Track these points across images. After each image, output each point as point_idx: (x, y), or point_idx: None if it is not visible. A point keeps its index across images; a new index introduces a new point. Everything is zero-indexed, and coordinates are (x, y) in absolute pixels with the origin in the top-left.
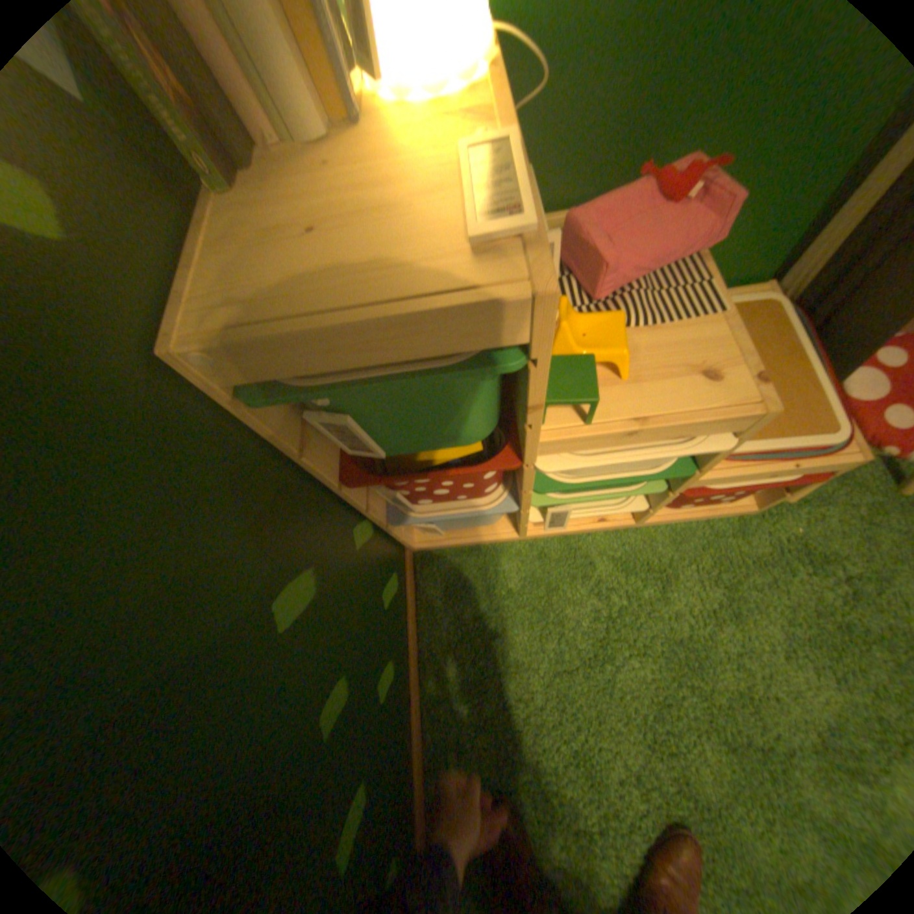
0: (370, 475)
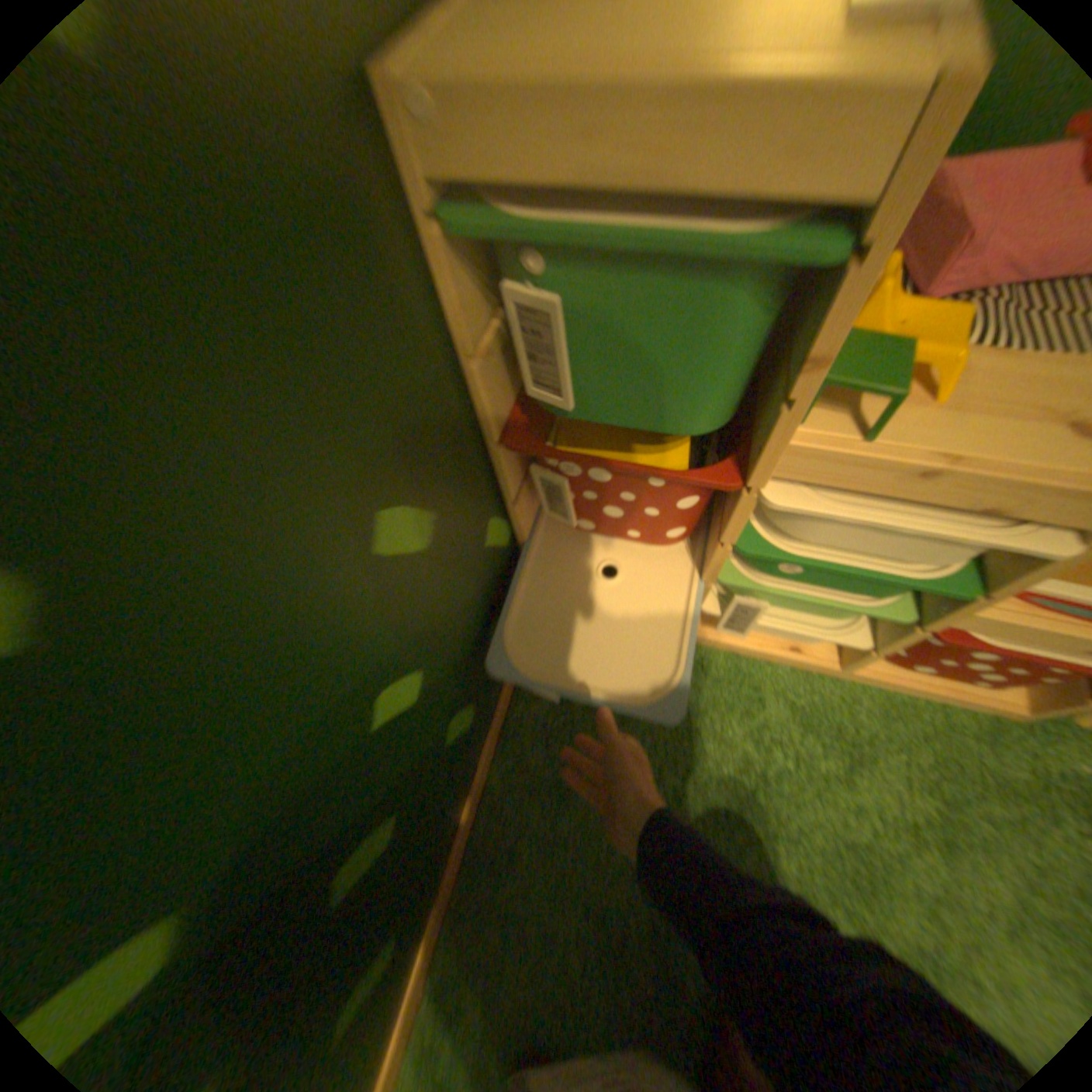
0: (545, 431)
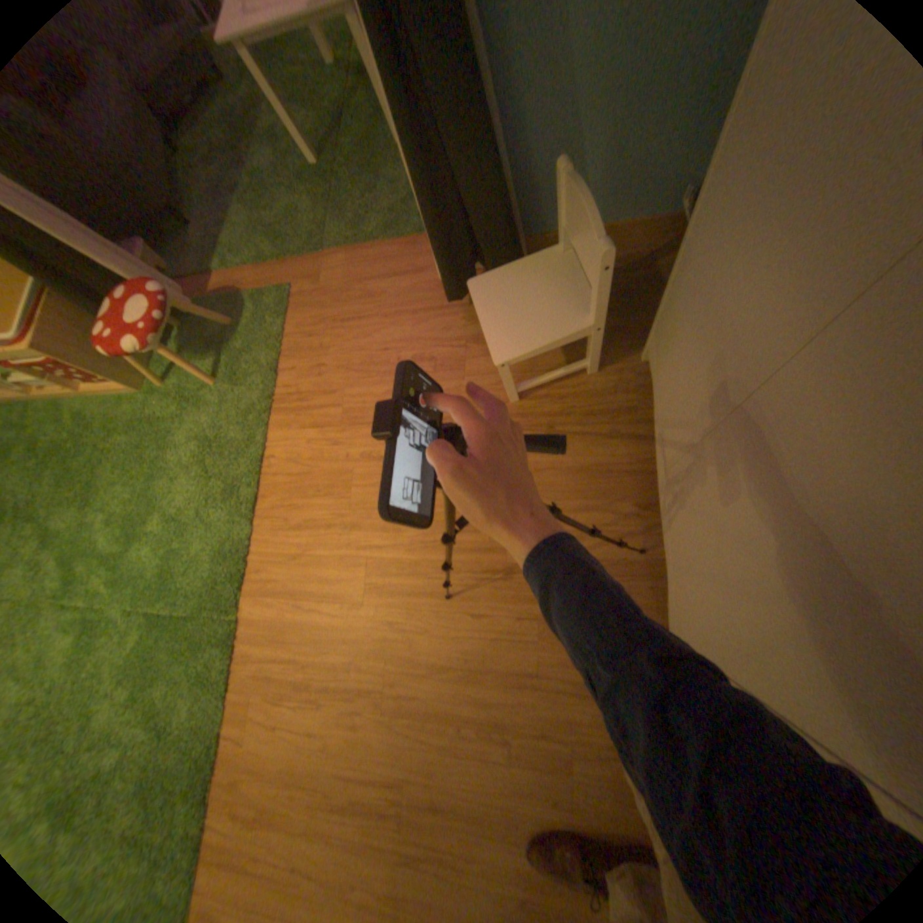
0: None
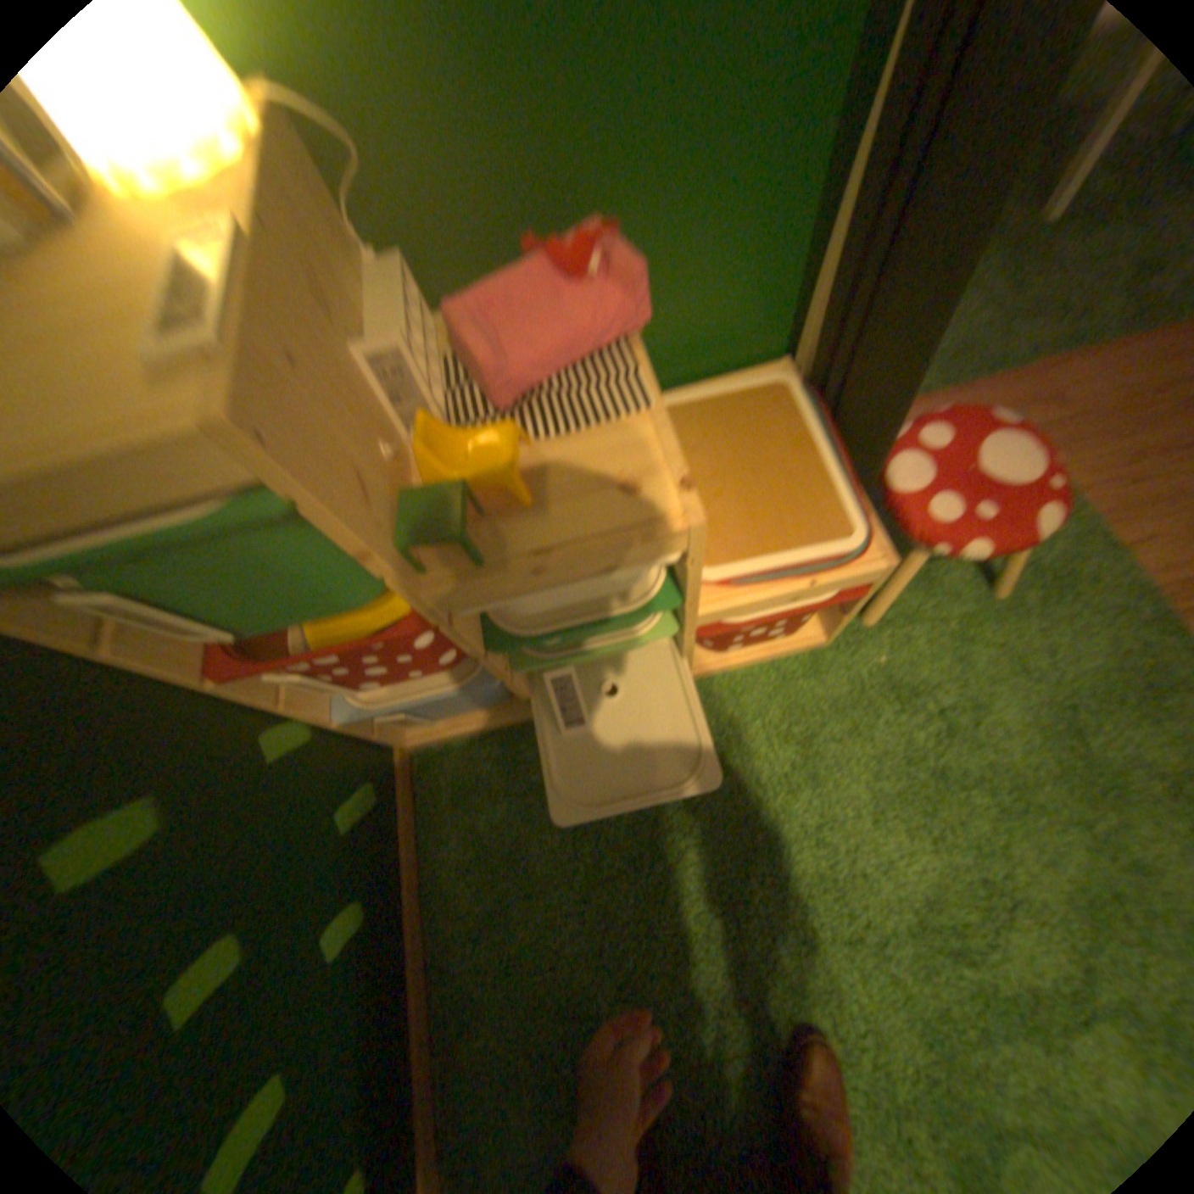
0: (227, 665)
